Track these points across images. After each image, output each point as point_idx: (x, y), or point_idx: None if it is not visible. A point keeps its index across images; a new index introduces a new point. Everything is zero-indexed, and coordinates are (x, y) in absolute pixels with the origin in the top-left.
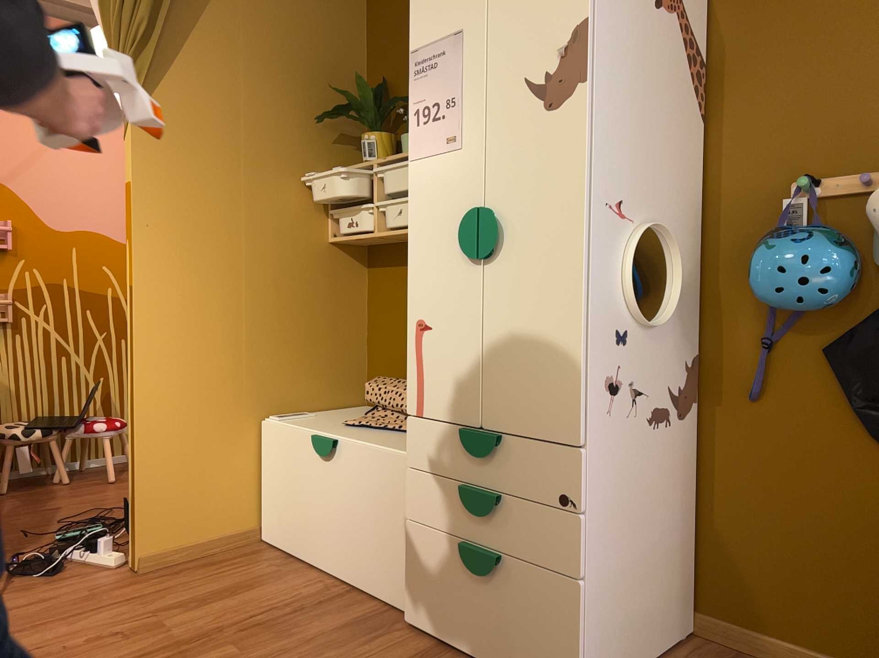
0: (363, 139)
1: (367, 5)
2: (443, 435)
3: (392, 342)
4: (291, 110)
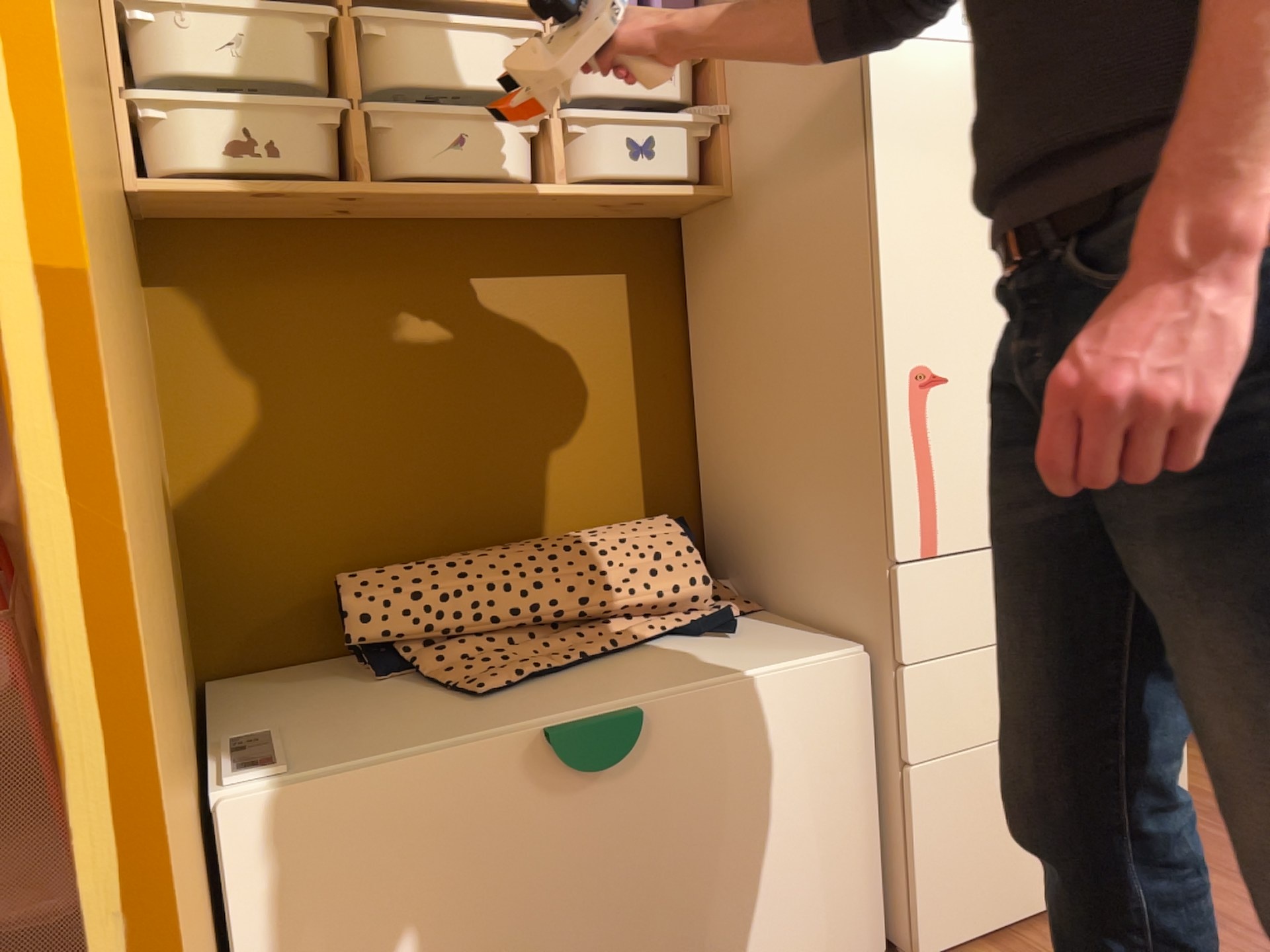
0: None
1: None
2: (982, 571)
3: (295, 485)
4: None
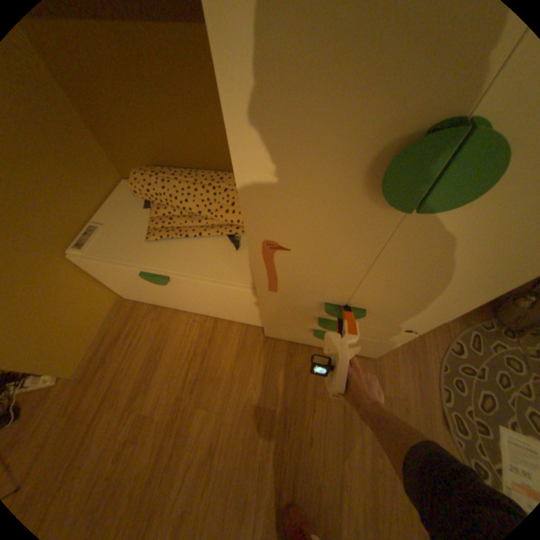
0: None
1: None
2: (300, 301)
3: (119, 125)
4: None
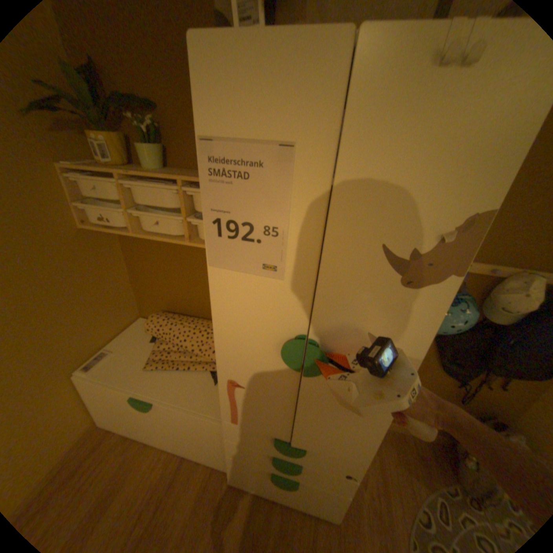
0: (88, 136)
1: None
2: (256, 436)
3: (154, 286)
4: None
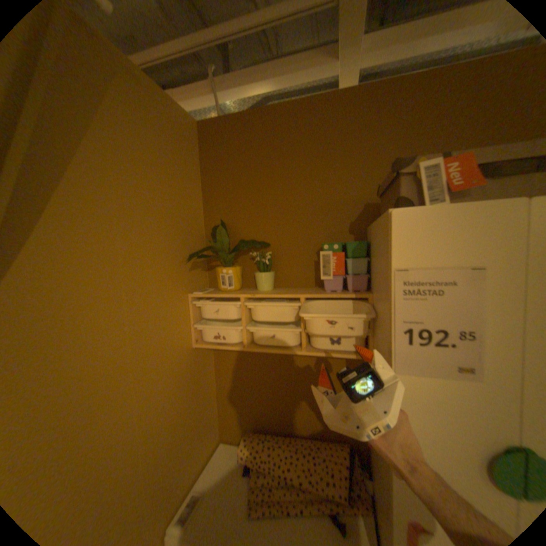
0: (220, 270)
1: (199, 160)
2: None
3: (242, 401)
4: (161, 253)
